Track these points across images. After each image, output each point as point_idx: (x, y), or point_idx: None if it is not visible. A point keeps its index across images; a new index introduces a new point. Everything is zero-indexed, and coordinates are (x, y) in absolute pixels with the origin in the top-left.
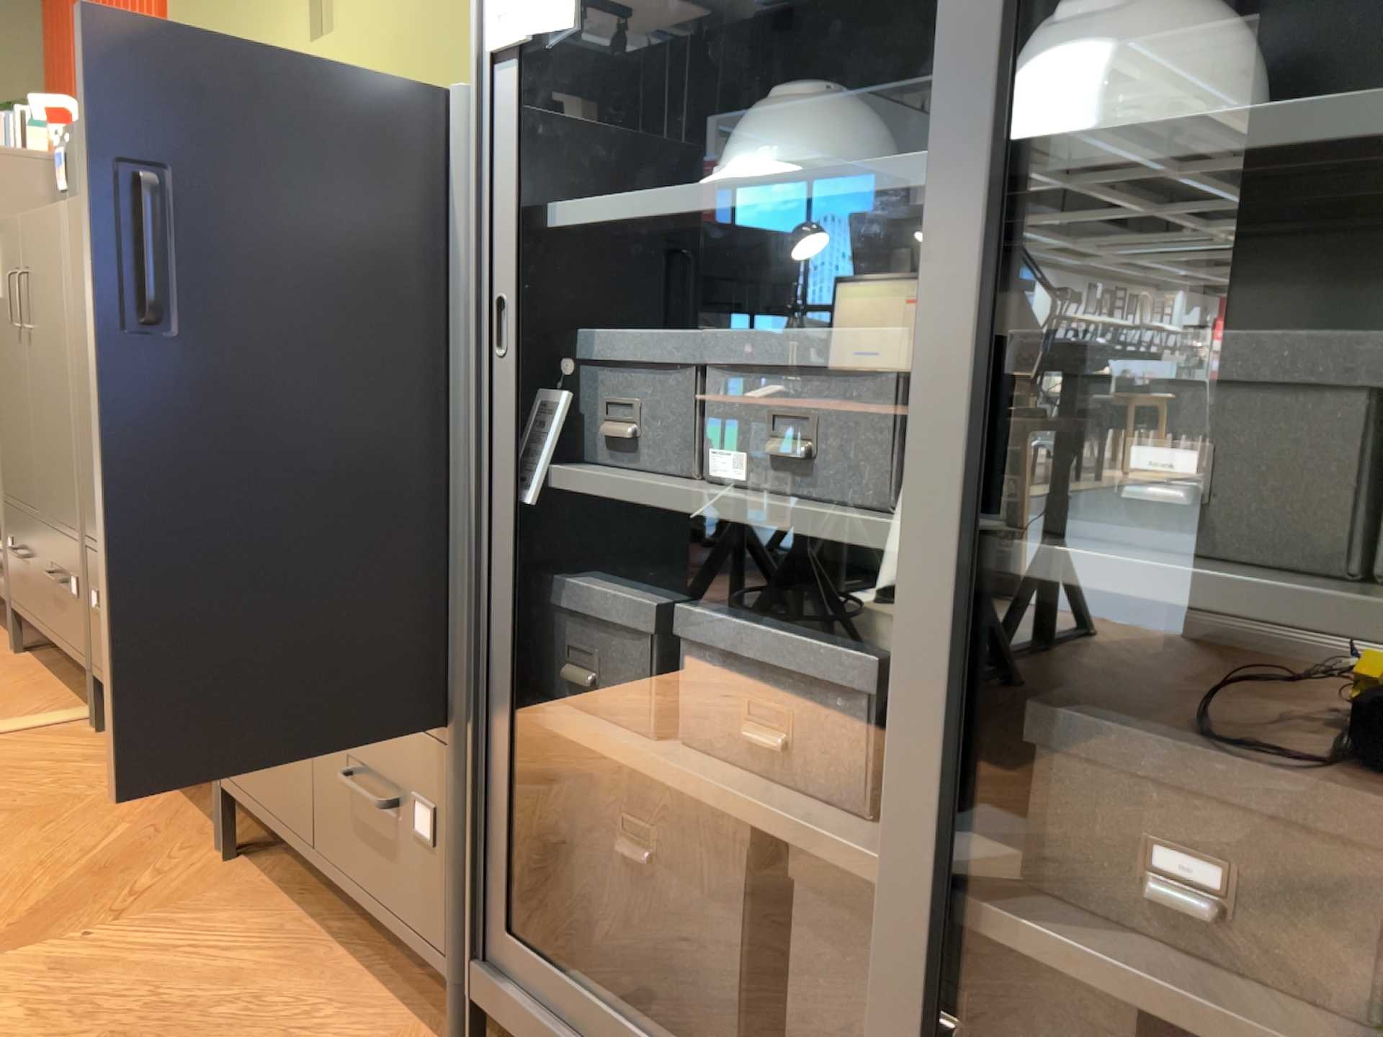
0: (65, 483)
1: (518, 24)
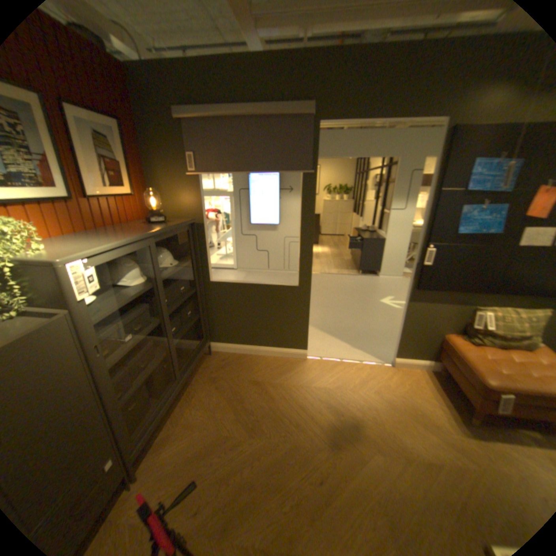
0: None
1: (87, 292)
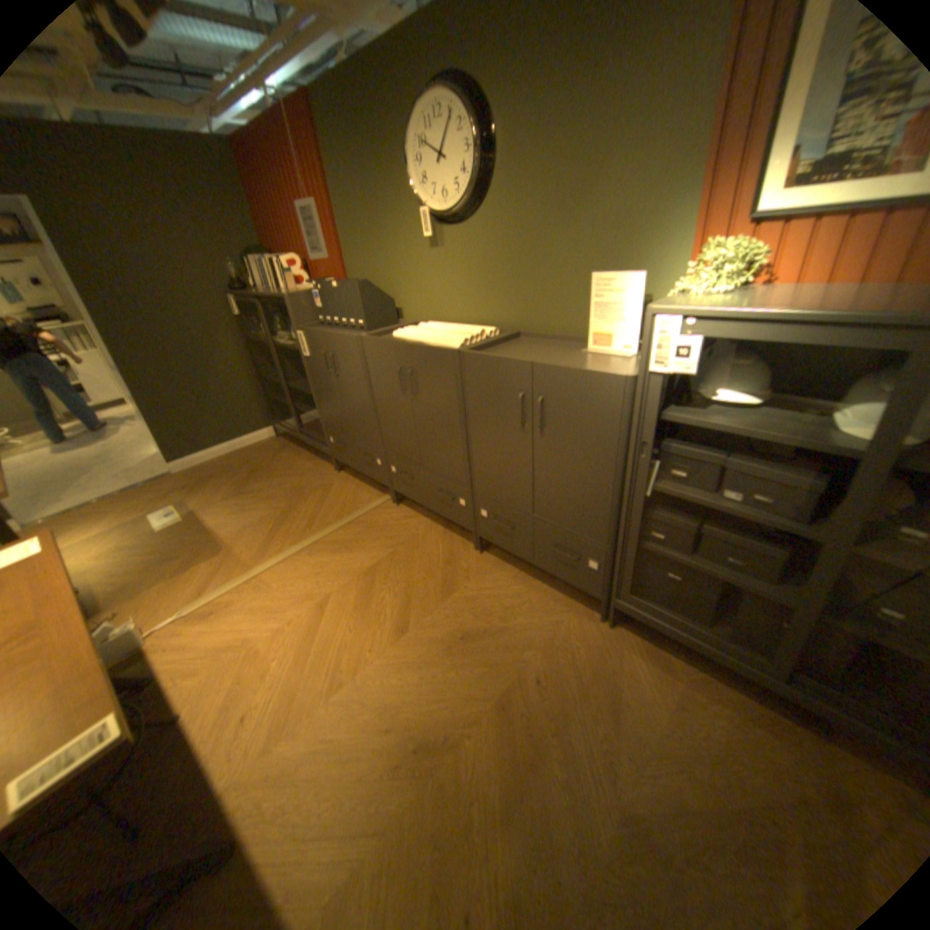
0: (369, 429)
1: (666, 368)
